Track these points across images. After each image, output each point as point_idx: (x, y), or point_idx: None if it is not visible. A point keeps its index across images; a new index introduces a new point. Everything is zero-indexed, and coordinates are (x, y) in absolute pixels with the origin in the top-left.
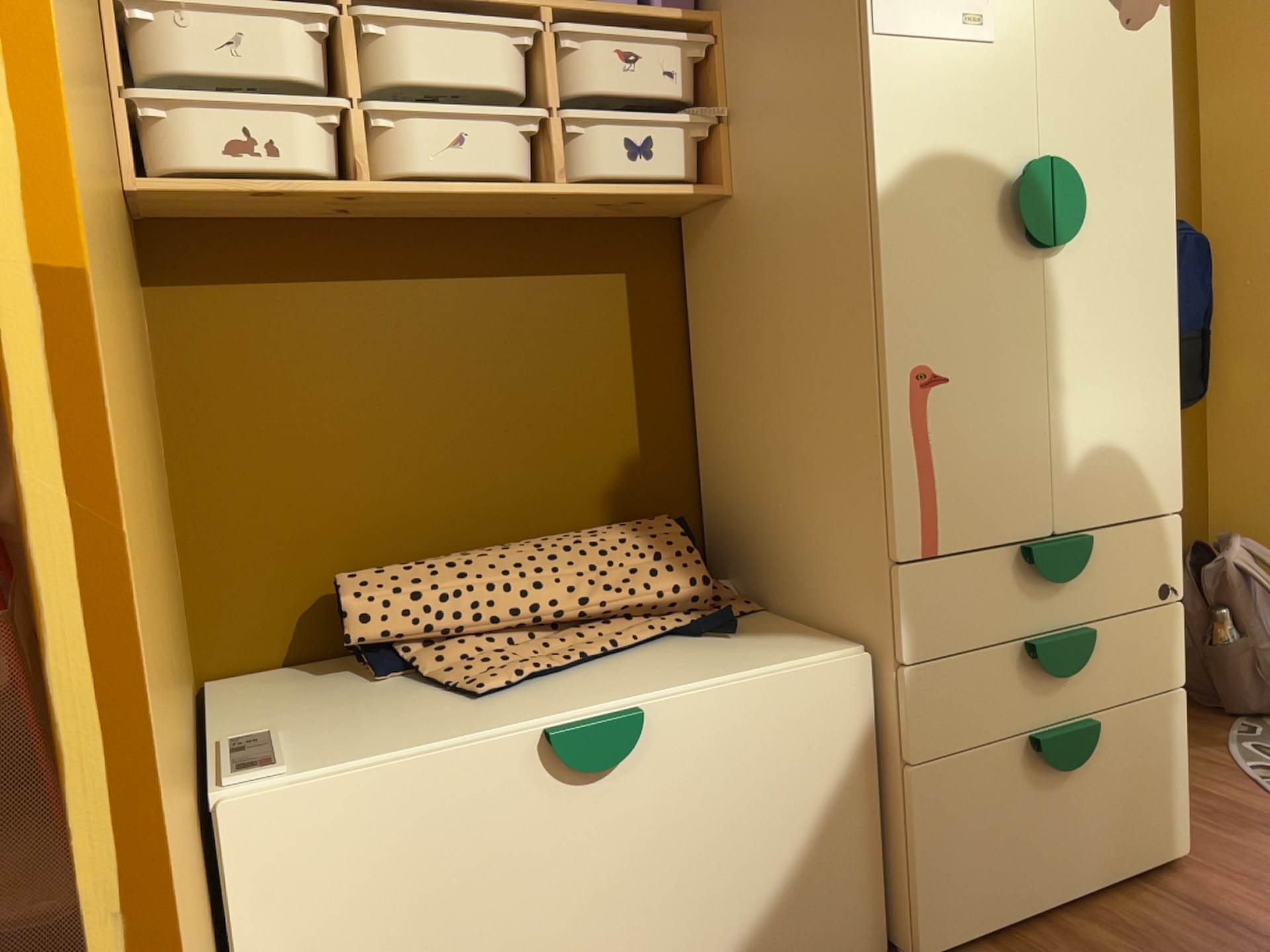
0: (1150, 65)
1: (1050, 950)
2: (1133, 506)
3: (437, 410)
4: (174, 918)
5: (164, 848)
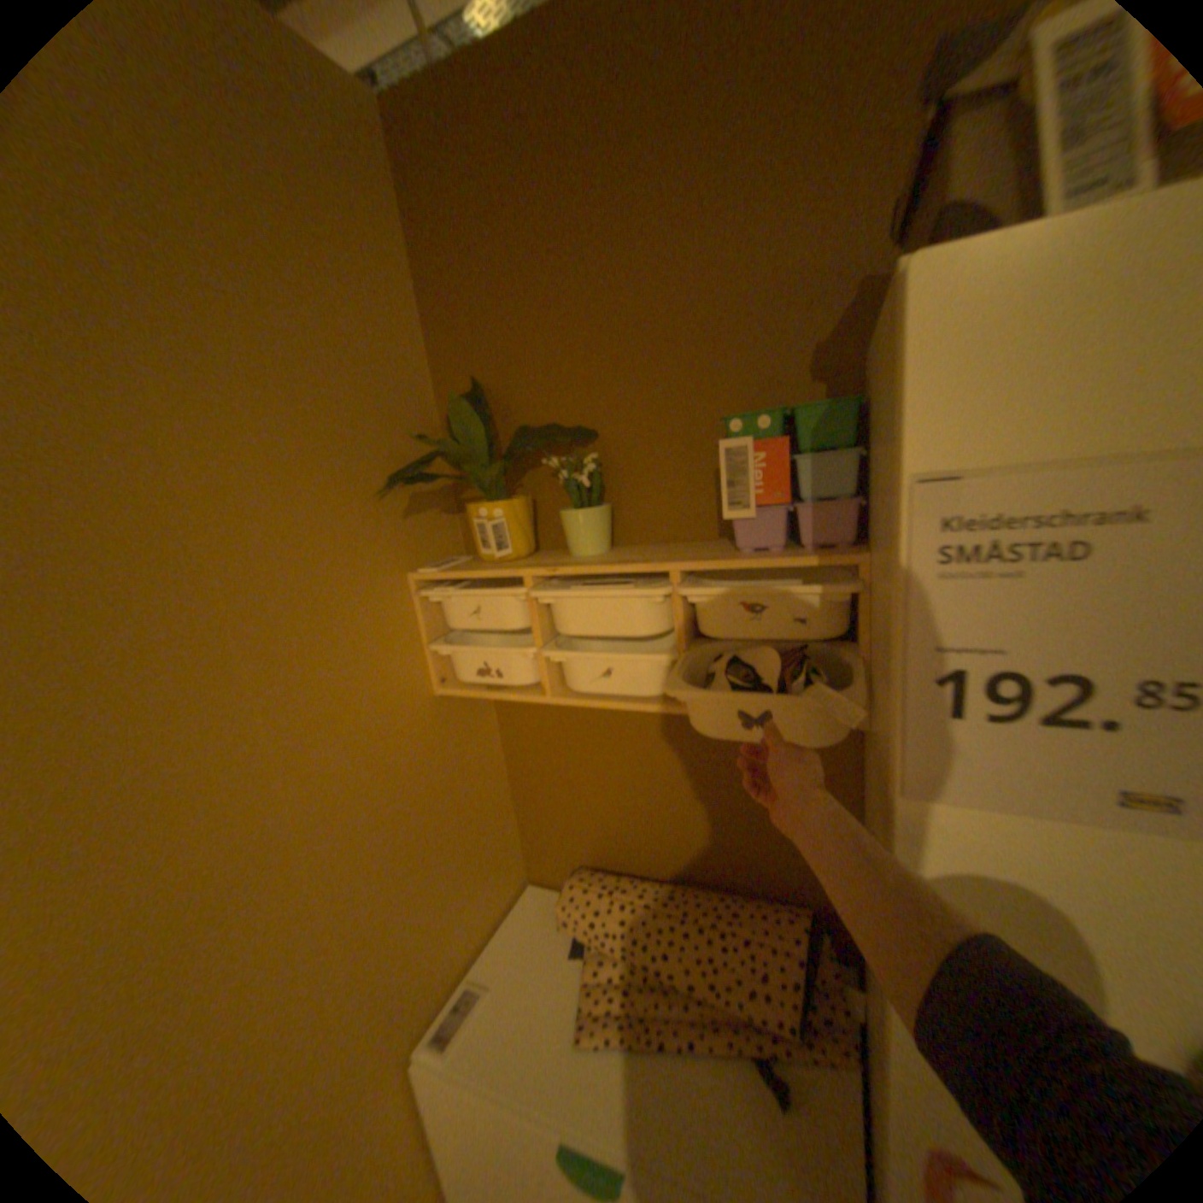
0: None
1: None
2: None
3: (645, 786)
4: None
5: None
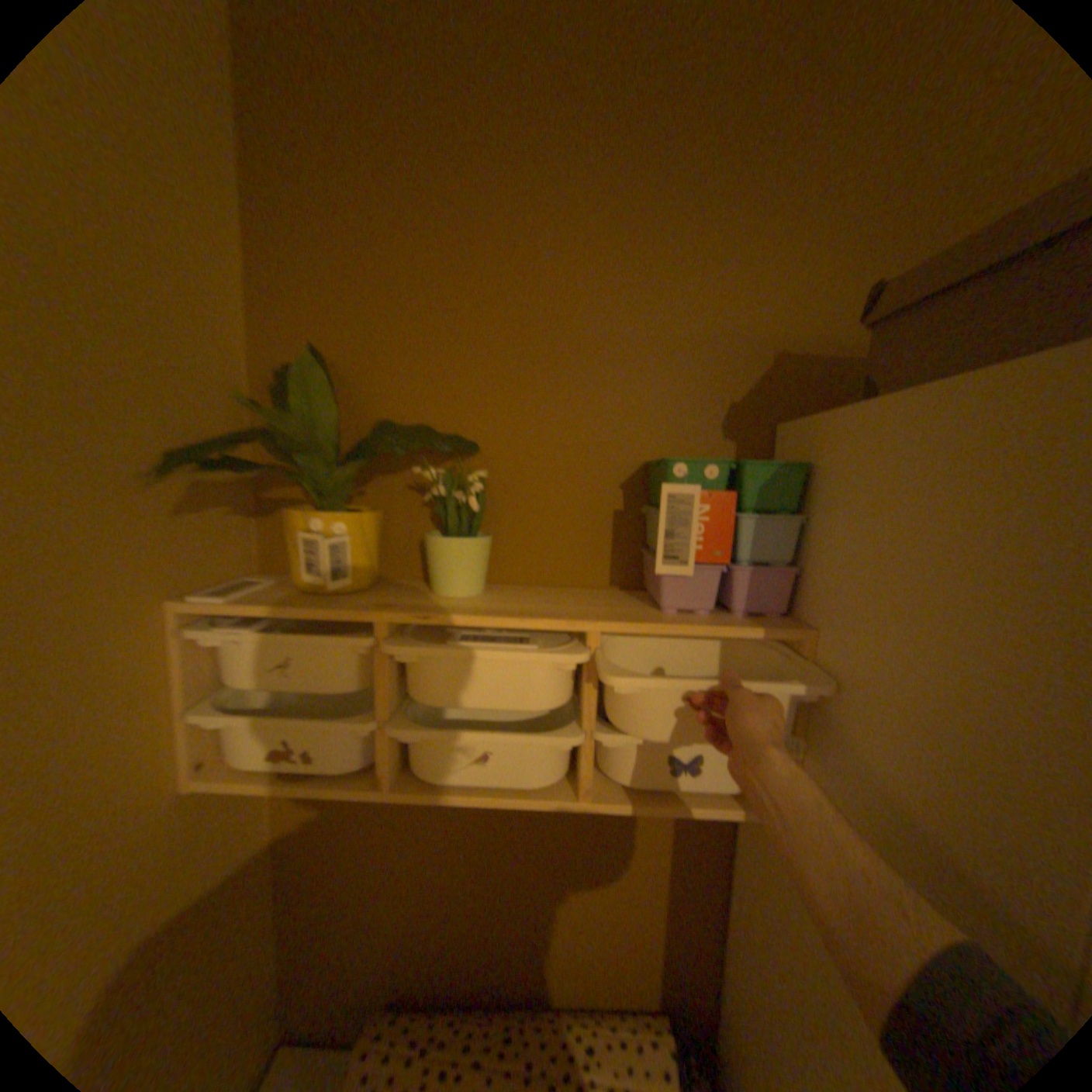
0: None
1: None
2: None
3: (479, 884)
4: None
5: None
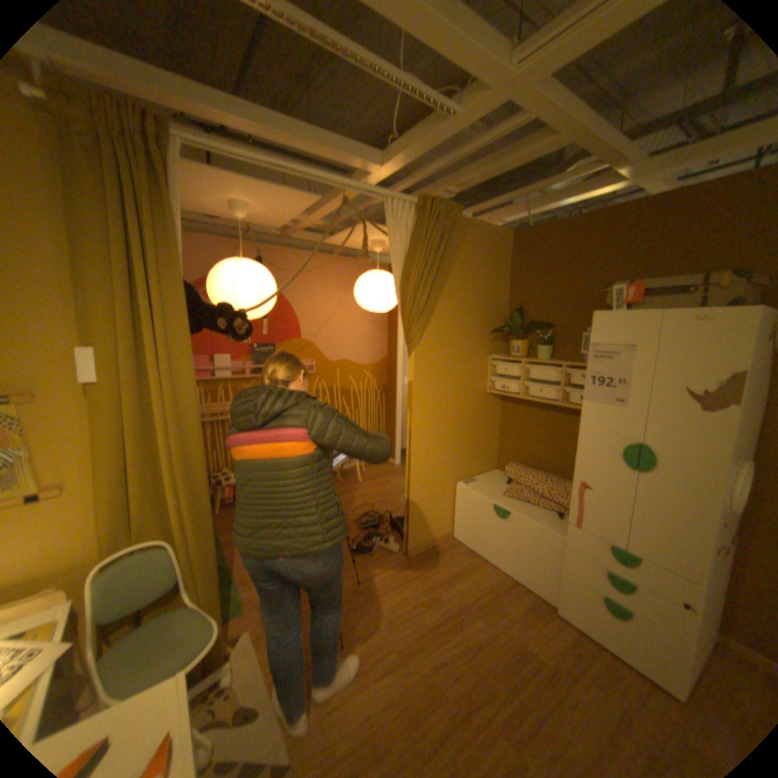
0: (717, 426)
1: (586, 646)
2: (670, 567)
3: (545, 439)
4: (415, 485)
5: (415, 479)
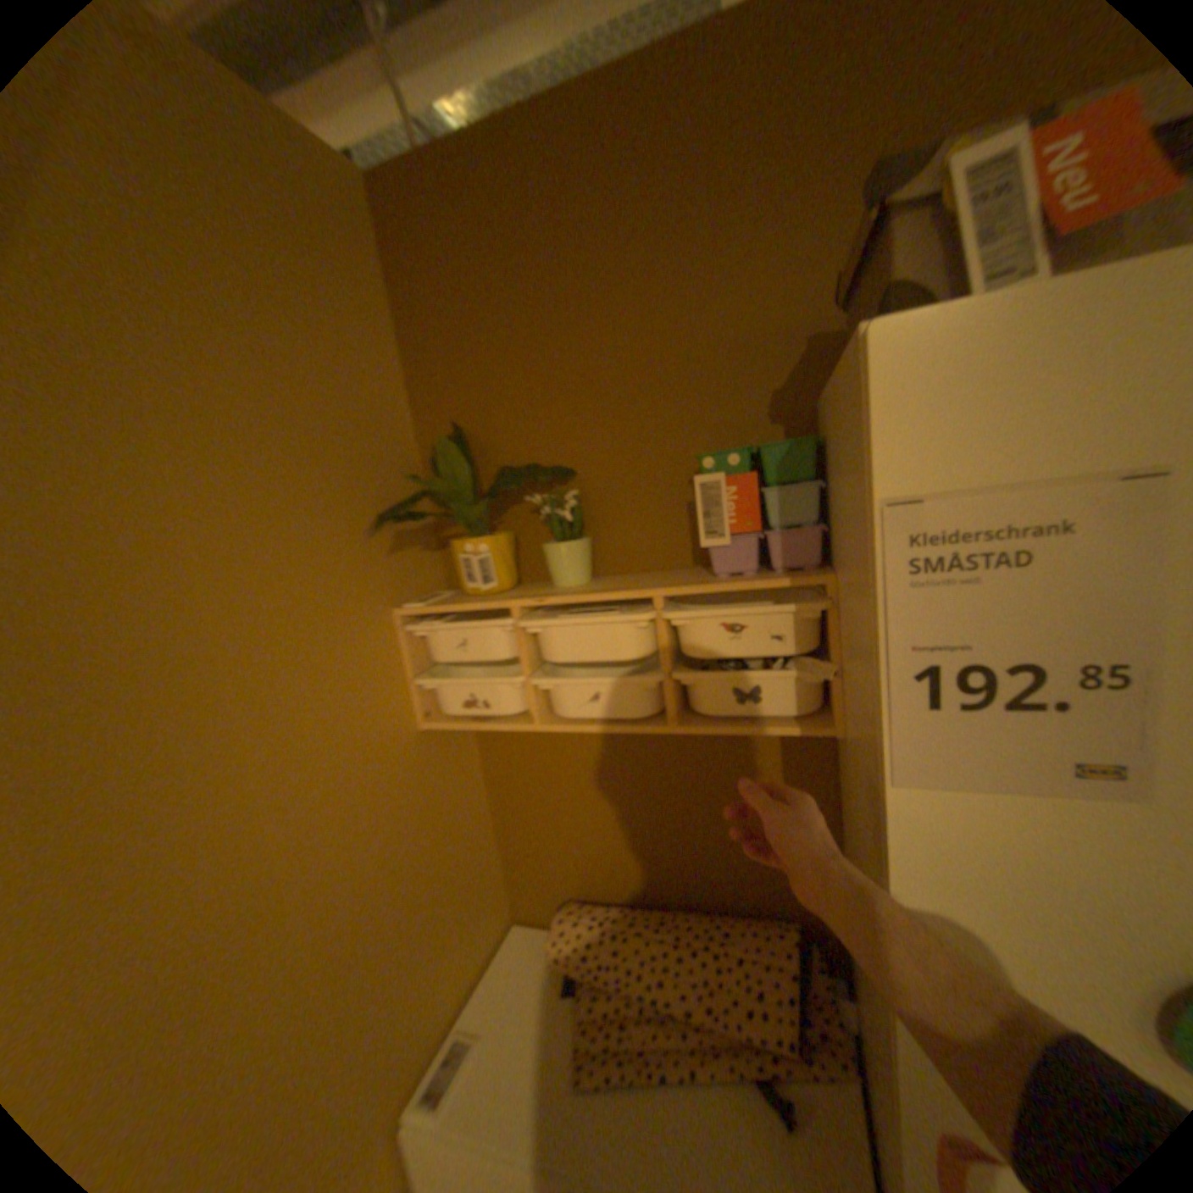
0: None
1: None
2: None
3: (631, 812)
4: None
5: None
